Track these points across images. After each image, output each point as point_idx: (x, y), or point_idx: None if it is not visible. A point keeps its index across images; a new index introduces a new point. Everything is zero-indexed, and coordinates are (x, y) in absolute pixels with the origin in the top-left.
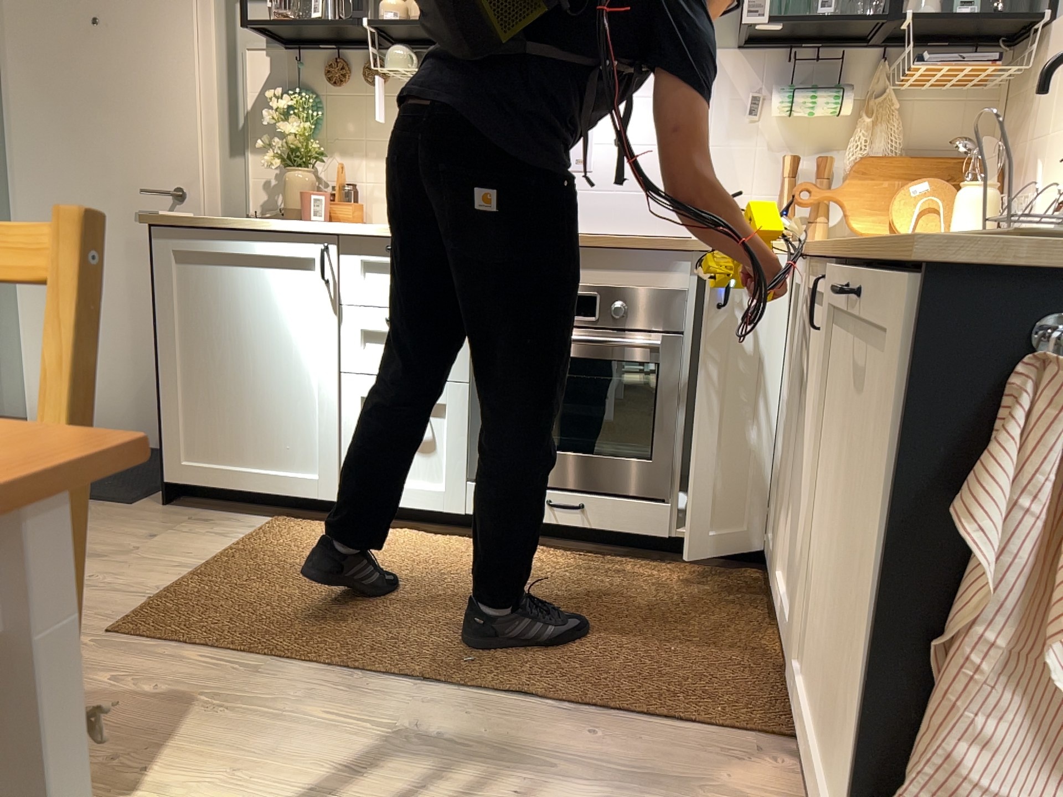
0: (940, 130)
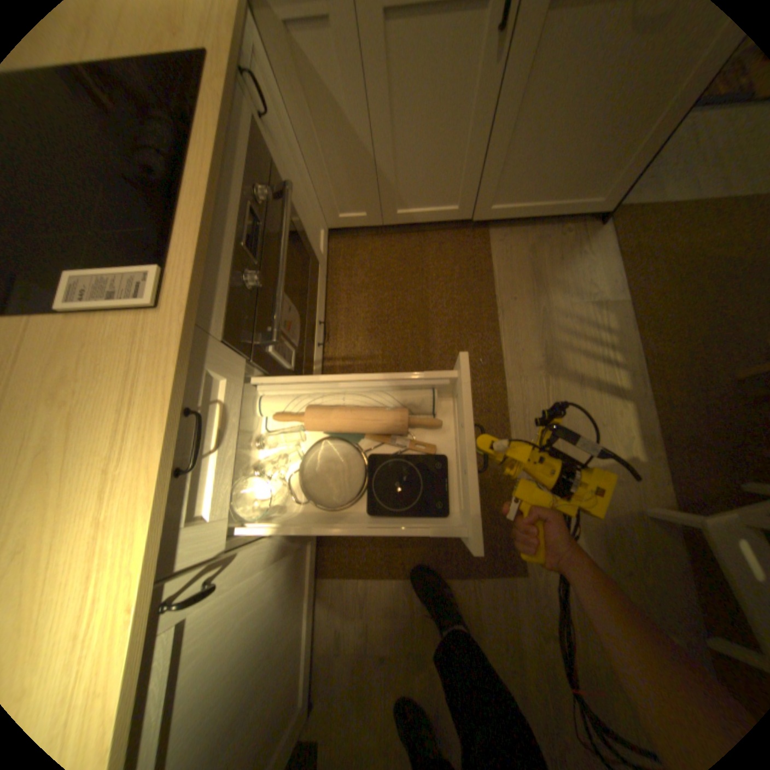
0: None
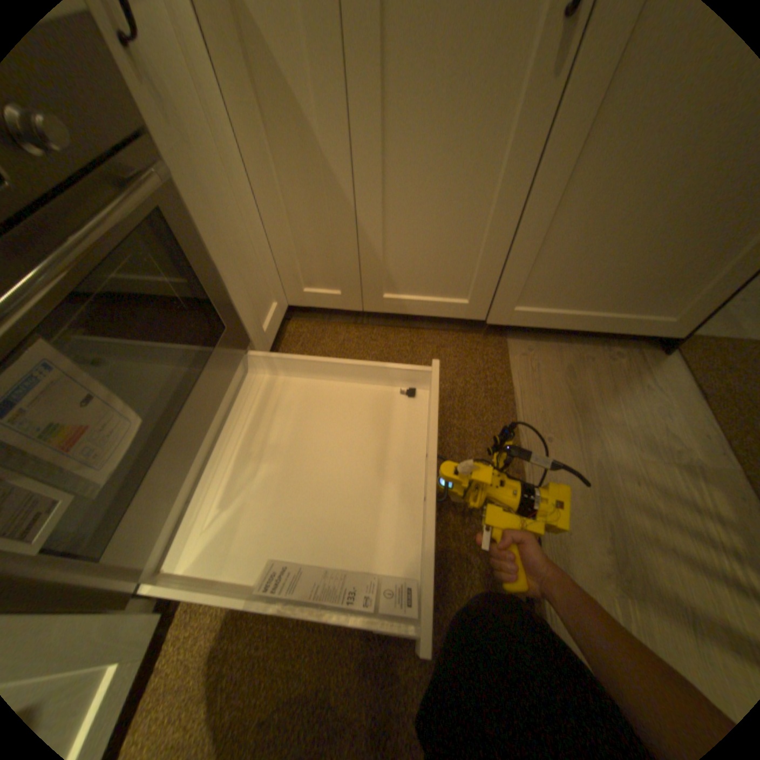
0: None
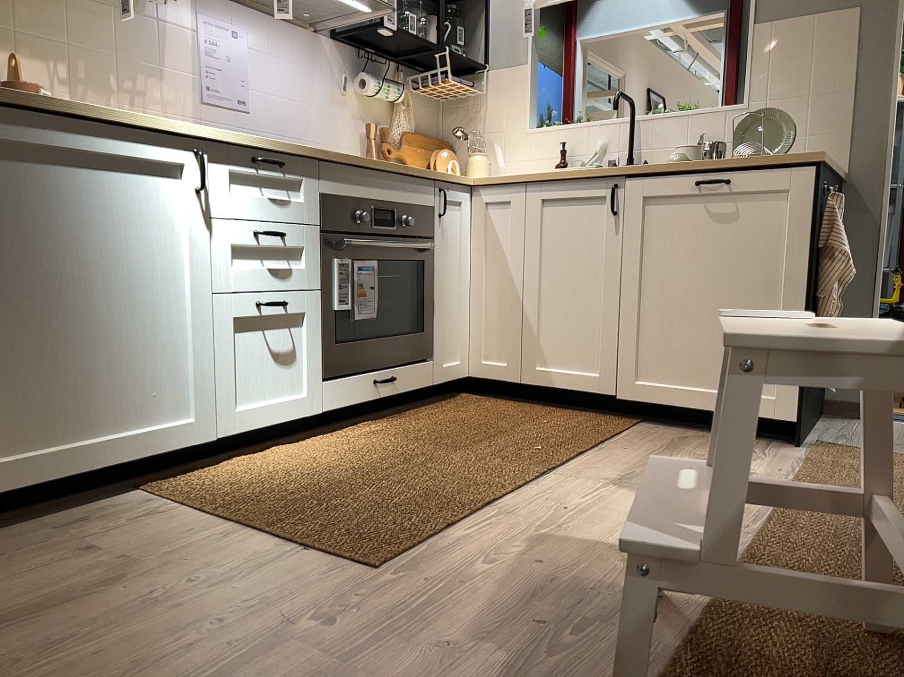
0: (422, 120)
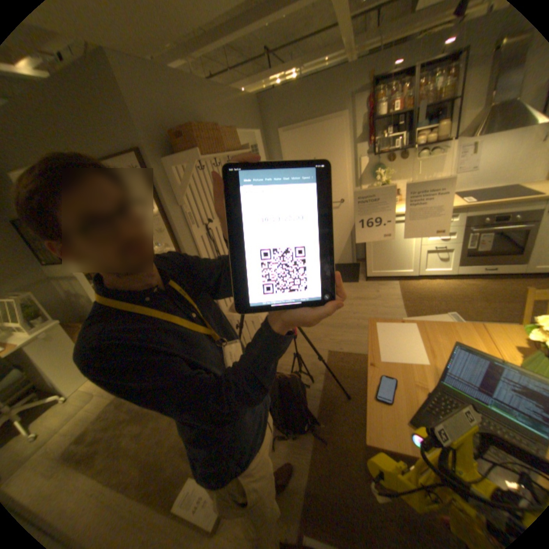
0: None
